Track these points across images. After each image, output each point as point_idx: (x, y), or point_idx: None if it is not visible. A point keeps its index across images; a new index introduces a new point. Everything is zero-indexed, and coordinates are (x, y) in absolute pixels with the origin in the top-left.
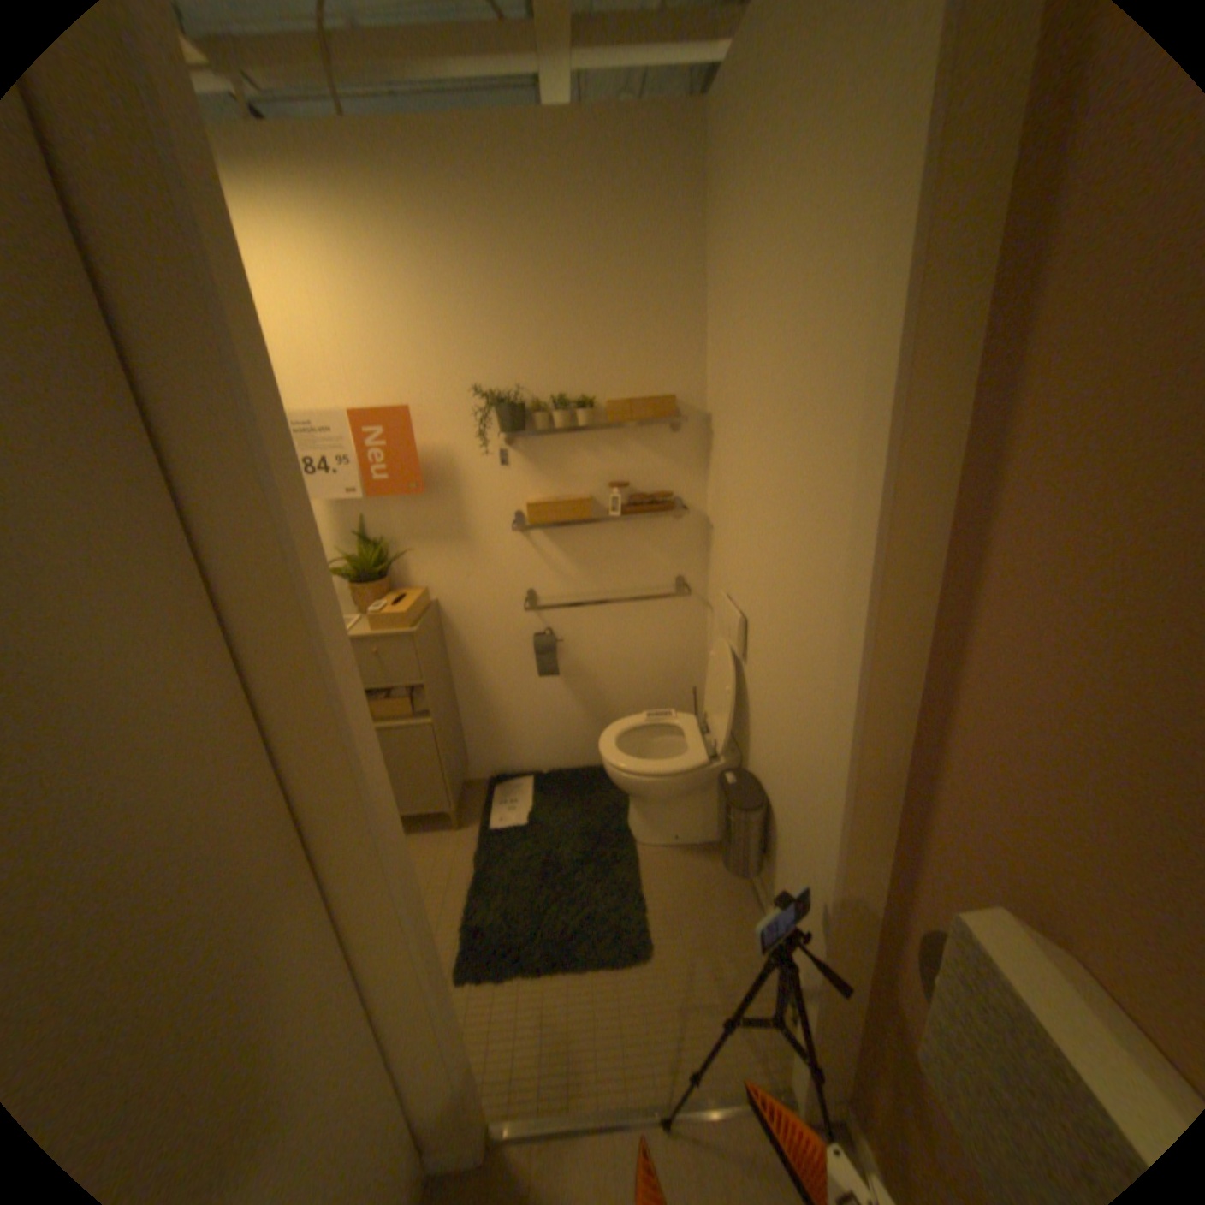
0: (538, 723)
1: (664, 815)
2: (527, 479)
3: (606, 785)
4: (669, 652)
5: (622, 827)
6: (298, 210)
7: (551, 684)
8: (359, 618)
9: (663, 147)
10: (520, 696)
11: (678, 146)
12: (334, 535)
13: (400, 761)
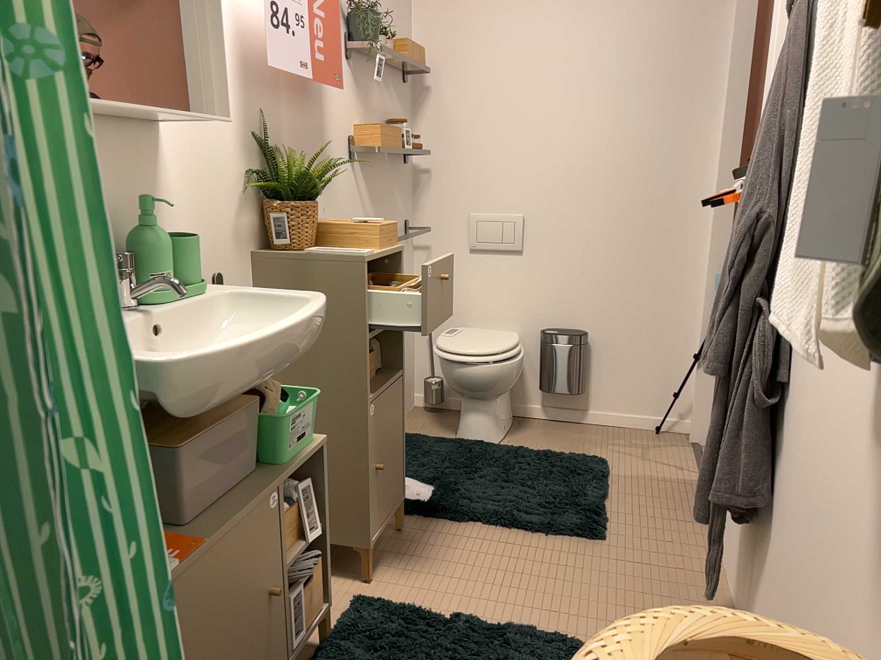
0: None
1: (500, 408)
2: (356, 105)
3: (418, 440)
4: None
5: (478, 443)
6: None
7: None
8: (320, 249)
9: None
10: None
11: None
12: (243, 135)
13: (388, 434)
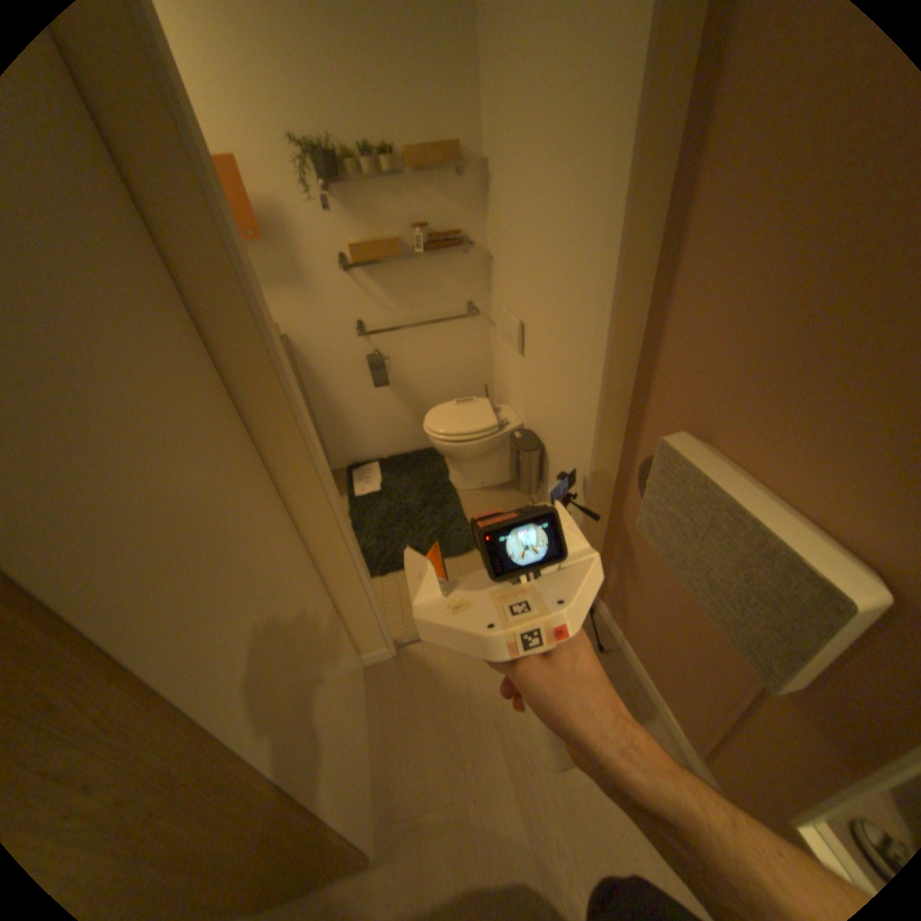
0: (376, 423)
1: (473, 469)
2: (344, 223)
3: (430, 459)
4: (465, 361)
5: (445, 482)
6: None
7: (383, 393)
8: None
9: None
10: (361, 405)
11: None
12: None
13: None
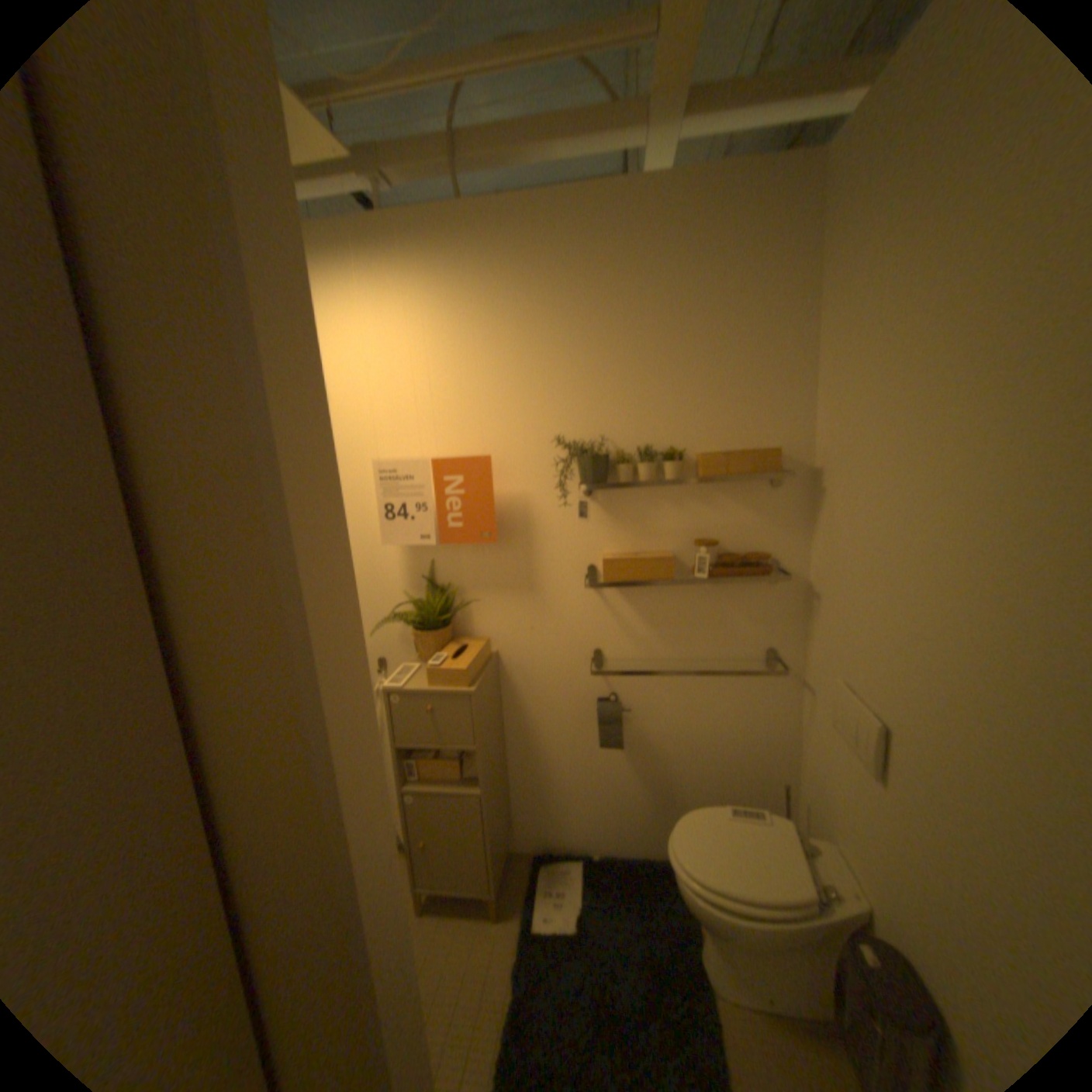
0: (593, 799)
1: (756, 966)
2: (603, 531)
3: (670, 892)
4: (754, 735)
5: (695, 966)
6: (411, 281)
7: (612, 756)
8: (419, 667)
9: (777, 198)
10: (575, 765)
11: (794, 195)
12: (406, 577)
13: (441, 832)
